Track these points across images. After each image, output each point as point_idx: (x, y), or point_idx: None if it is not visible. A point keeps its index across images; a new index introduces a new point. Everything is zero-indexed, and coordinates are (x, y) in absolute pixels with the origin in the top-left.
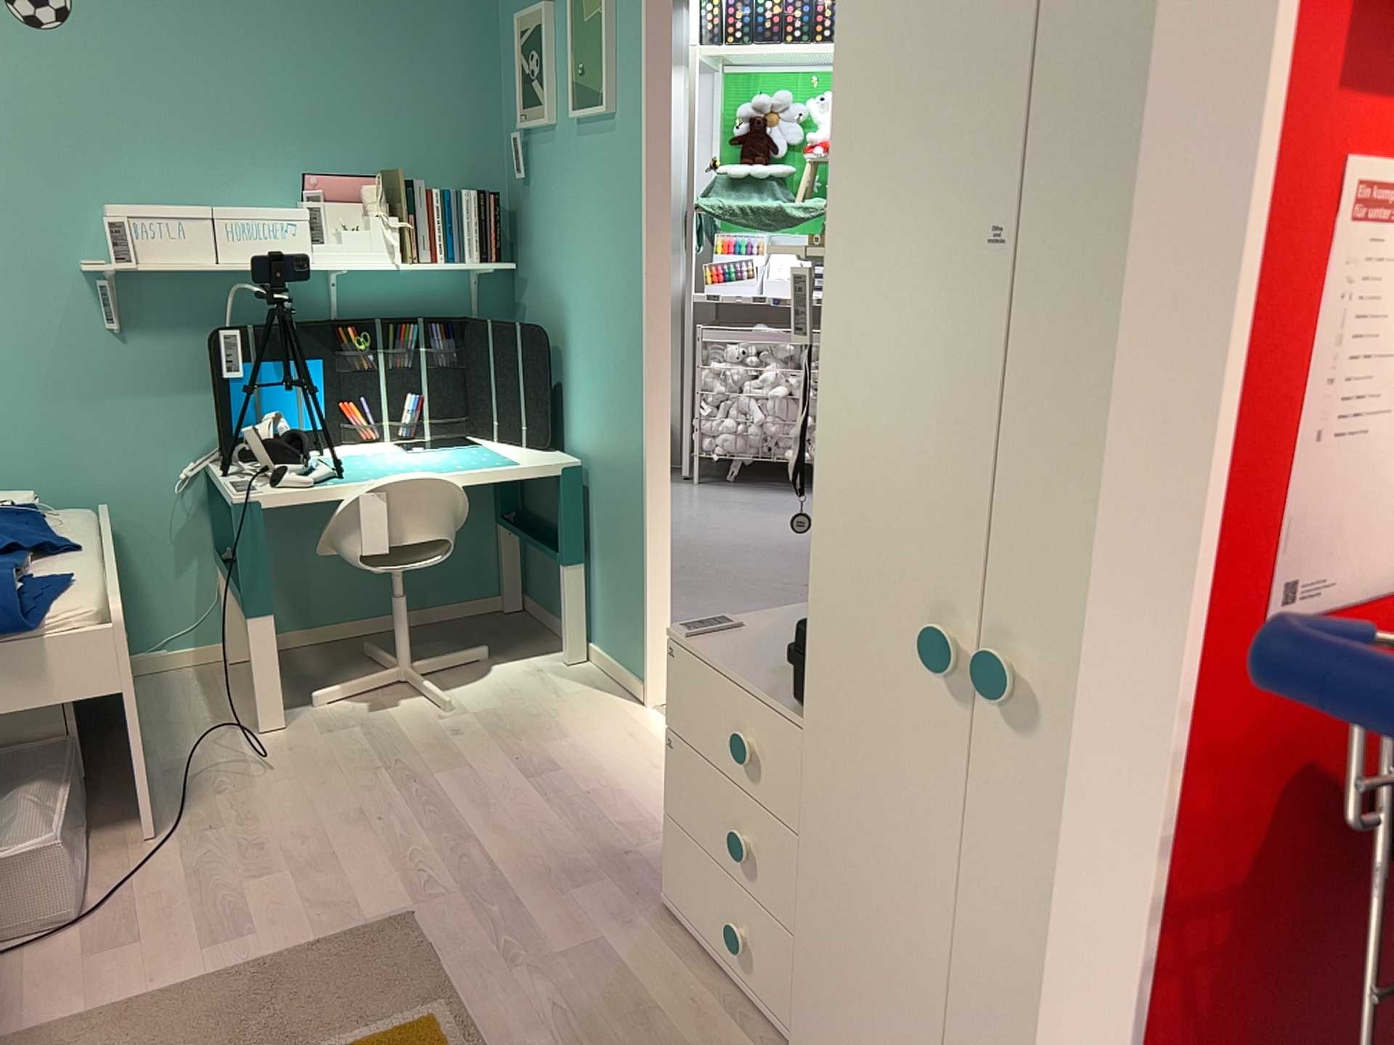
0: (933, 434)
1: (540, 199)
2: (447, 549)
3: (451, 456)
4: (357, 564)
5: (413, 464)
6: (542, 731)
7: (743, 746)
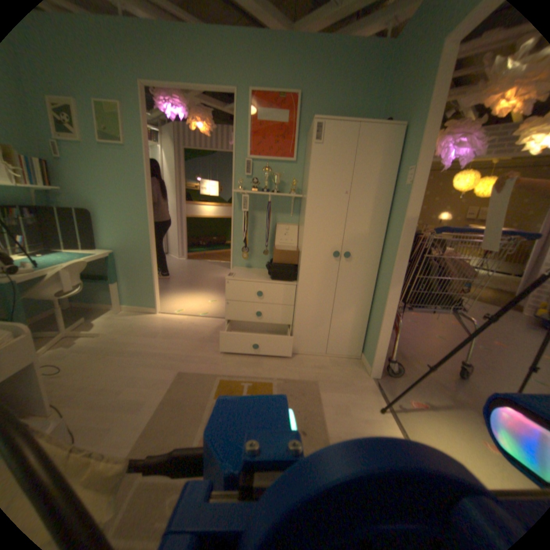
0: (331, 224)
1: (69, 166)
2: (75, 287)
3: (59, 256)
4: (52, 298)
5: (53, 260)
6: (138, 329)
7: (260, 293)
